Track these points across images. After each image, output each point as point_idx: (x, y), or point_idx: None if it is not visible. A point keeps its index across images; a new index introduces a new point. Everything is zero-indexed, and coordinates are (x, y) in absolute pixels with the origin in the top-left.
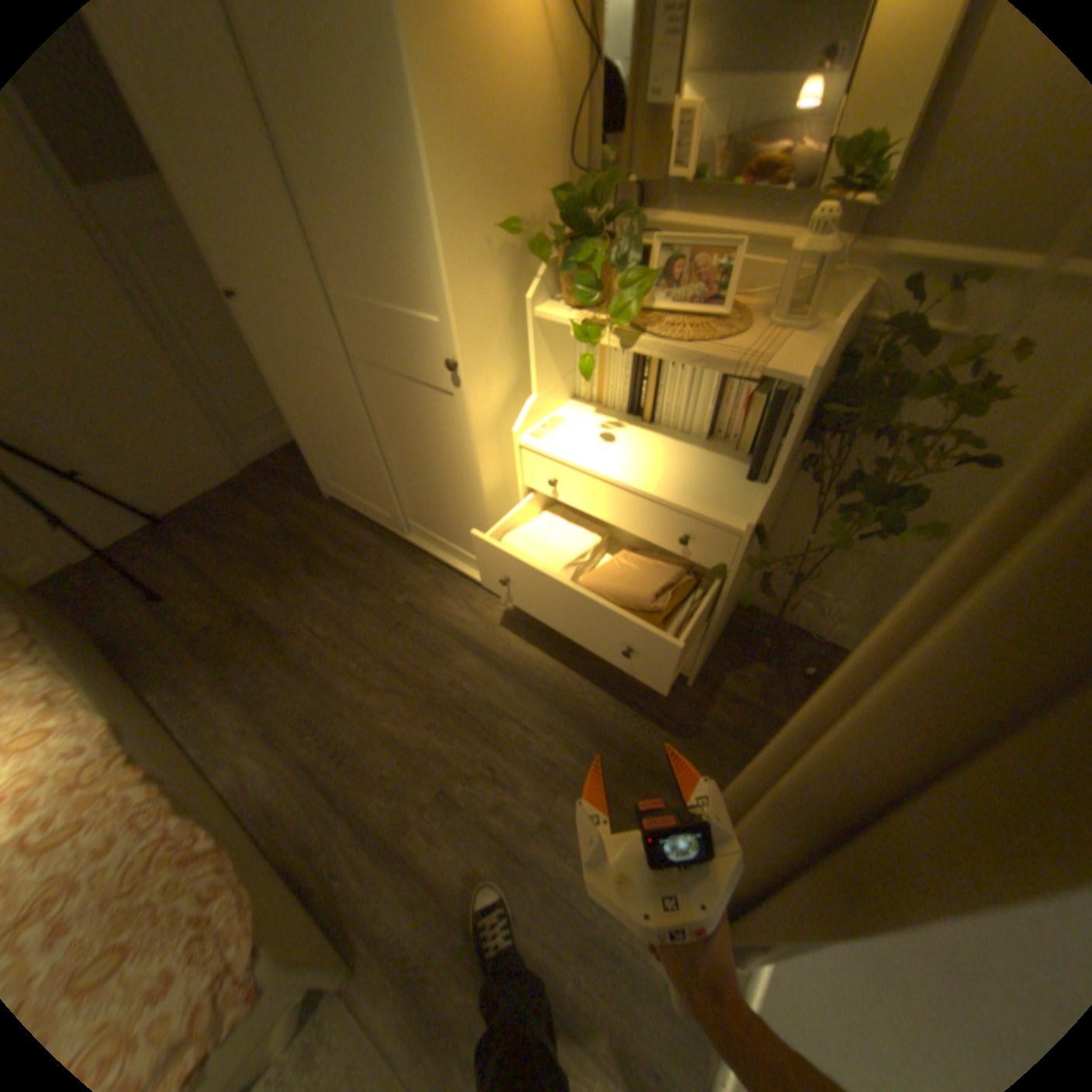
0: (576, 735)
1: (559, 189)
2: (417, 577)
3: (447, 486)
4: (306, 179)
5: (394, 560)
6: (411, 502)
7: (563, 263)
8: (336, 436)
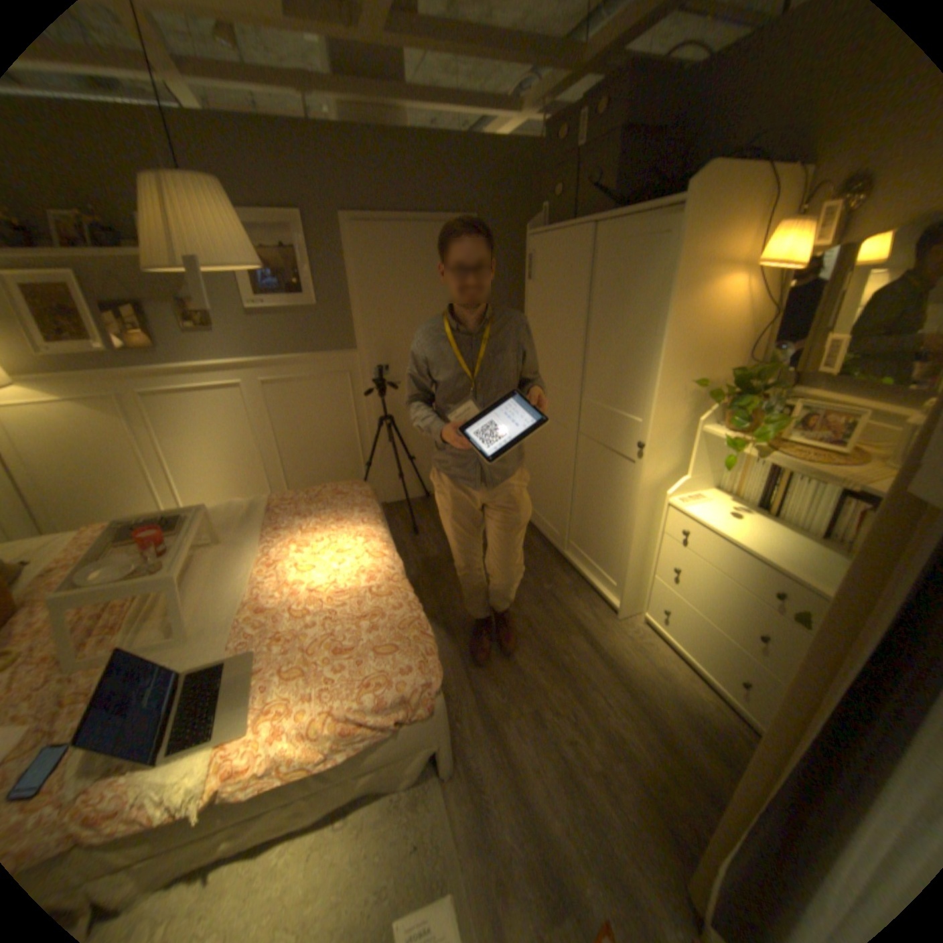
0: (648, 731)
1: (736, 369)
2: (561, 579)
3: (607, 520)
4: (594, 349)
5: (549, 563)
6: (576, 527)
7: (729, 405)
8: (545, 475)
